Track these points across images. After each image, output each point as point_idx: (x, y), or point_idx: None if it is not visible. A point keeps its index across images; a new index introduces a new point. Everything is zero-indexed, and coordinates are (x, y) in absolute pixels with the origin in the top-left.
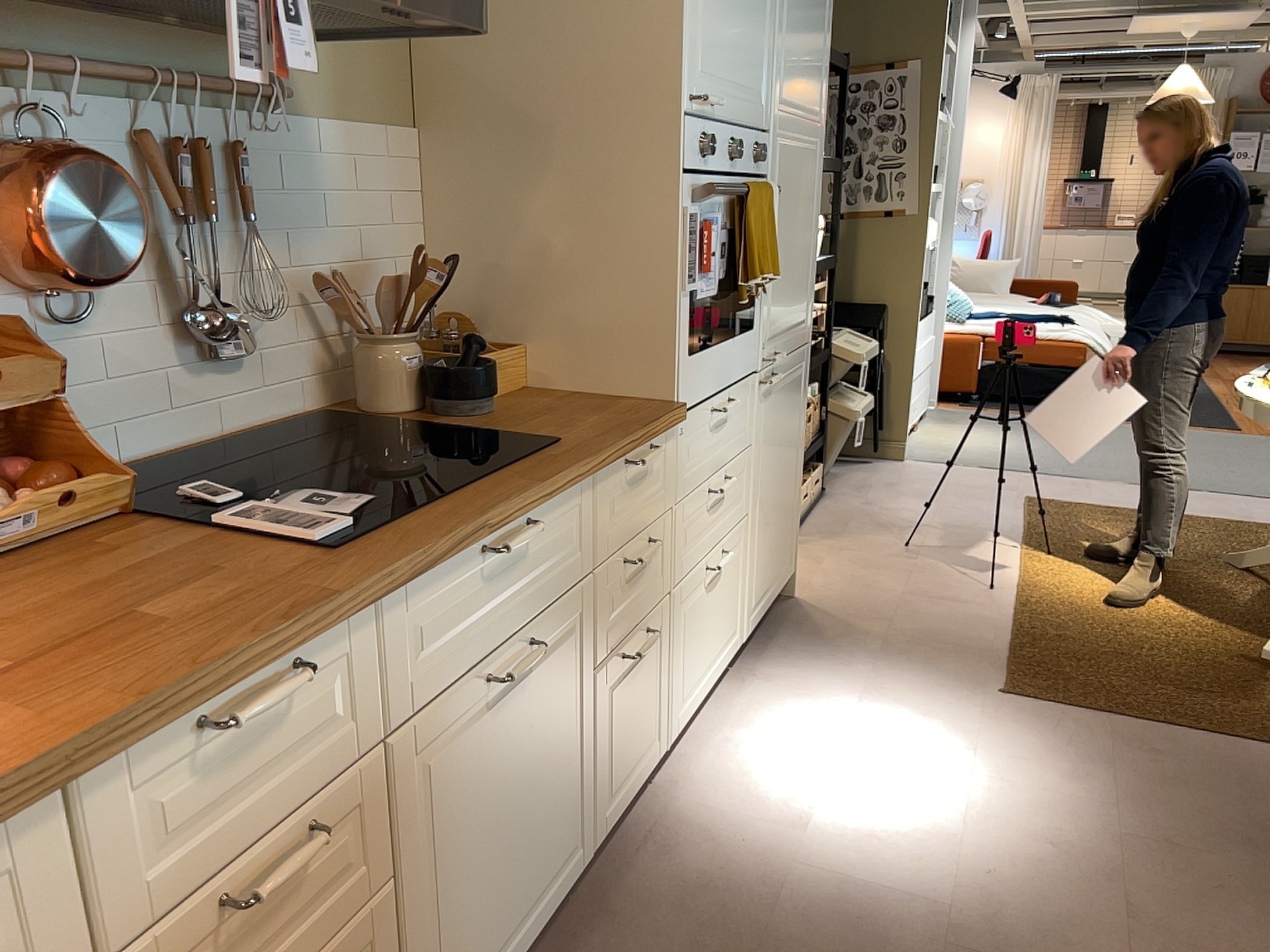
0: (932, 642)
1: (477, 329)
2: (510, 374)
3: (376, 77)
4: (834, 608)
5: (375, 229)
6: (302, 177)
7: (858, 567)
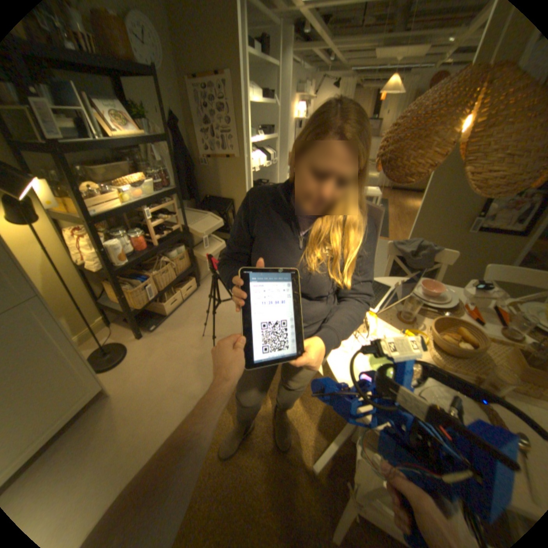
0: (144, 454)
1: None
2: None
3: None
4: (119, 411)
5: None
6: None
7: (165, 361)
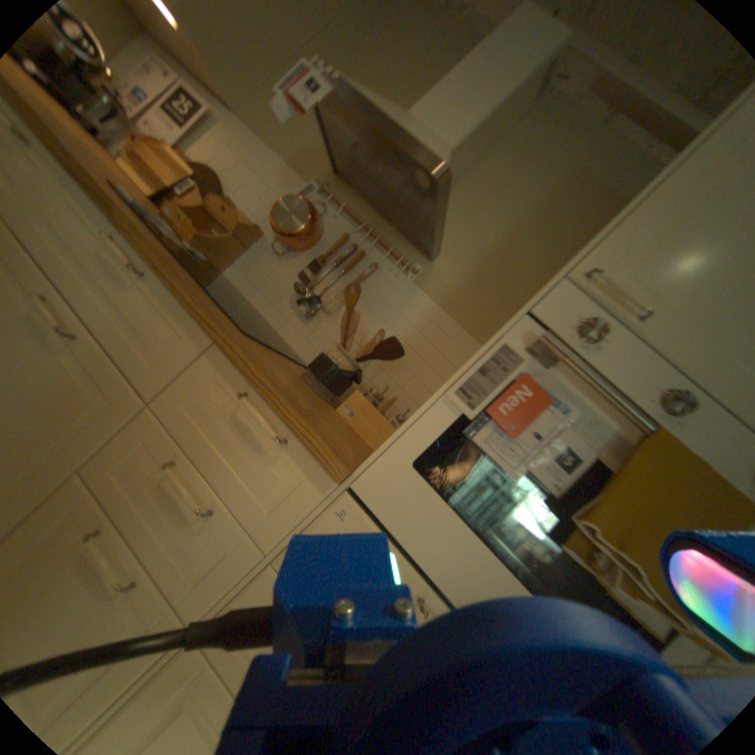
0: None
1: (388, 404)
2: (369, 428)
3: (476, 309)
4: None
5: (413, 353)
6: (394, 300)
7: None
